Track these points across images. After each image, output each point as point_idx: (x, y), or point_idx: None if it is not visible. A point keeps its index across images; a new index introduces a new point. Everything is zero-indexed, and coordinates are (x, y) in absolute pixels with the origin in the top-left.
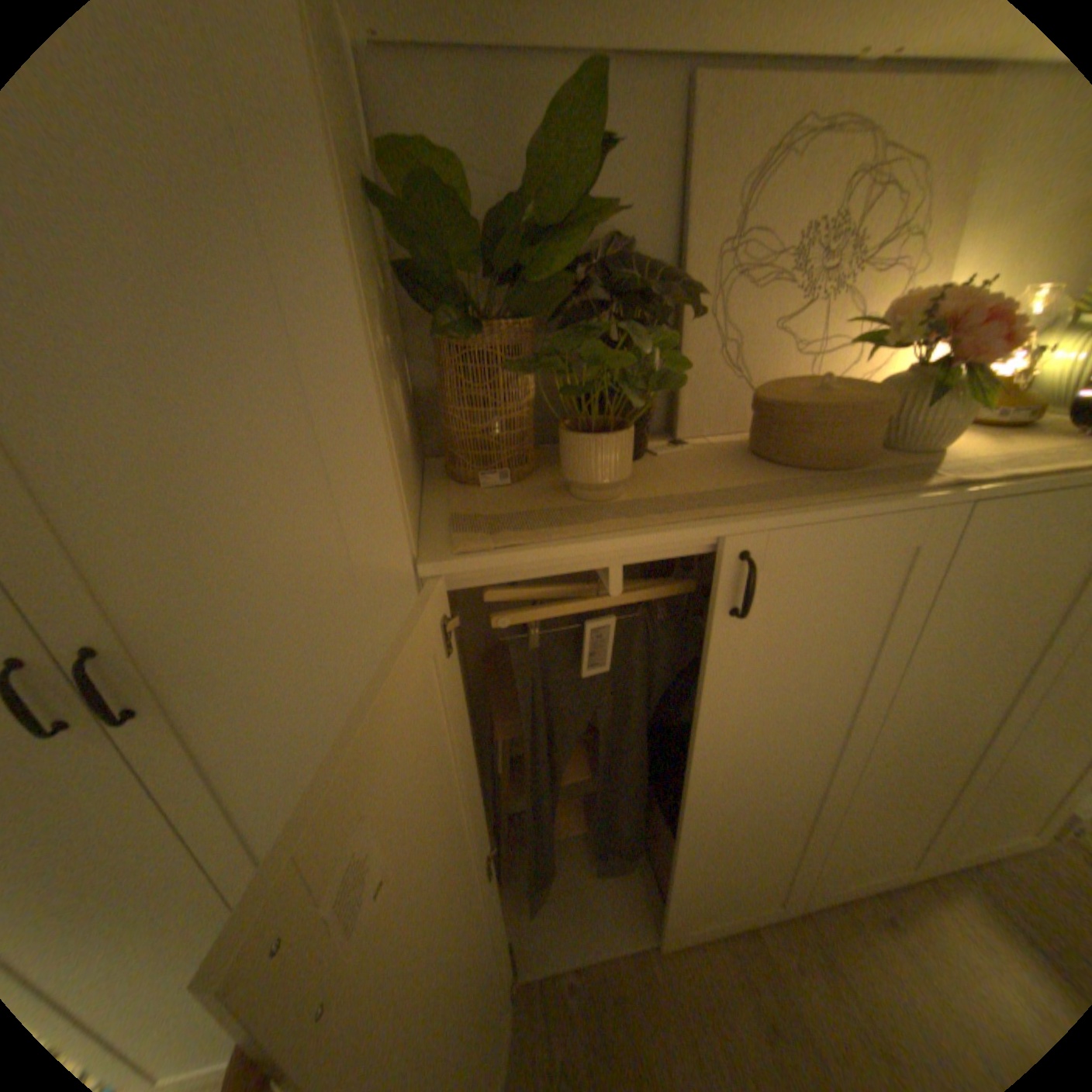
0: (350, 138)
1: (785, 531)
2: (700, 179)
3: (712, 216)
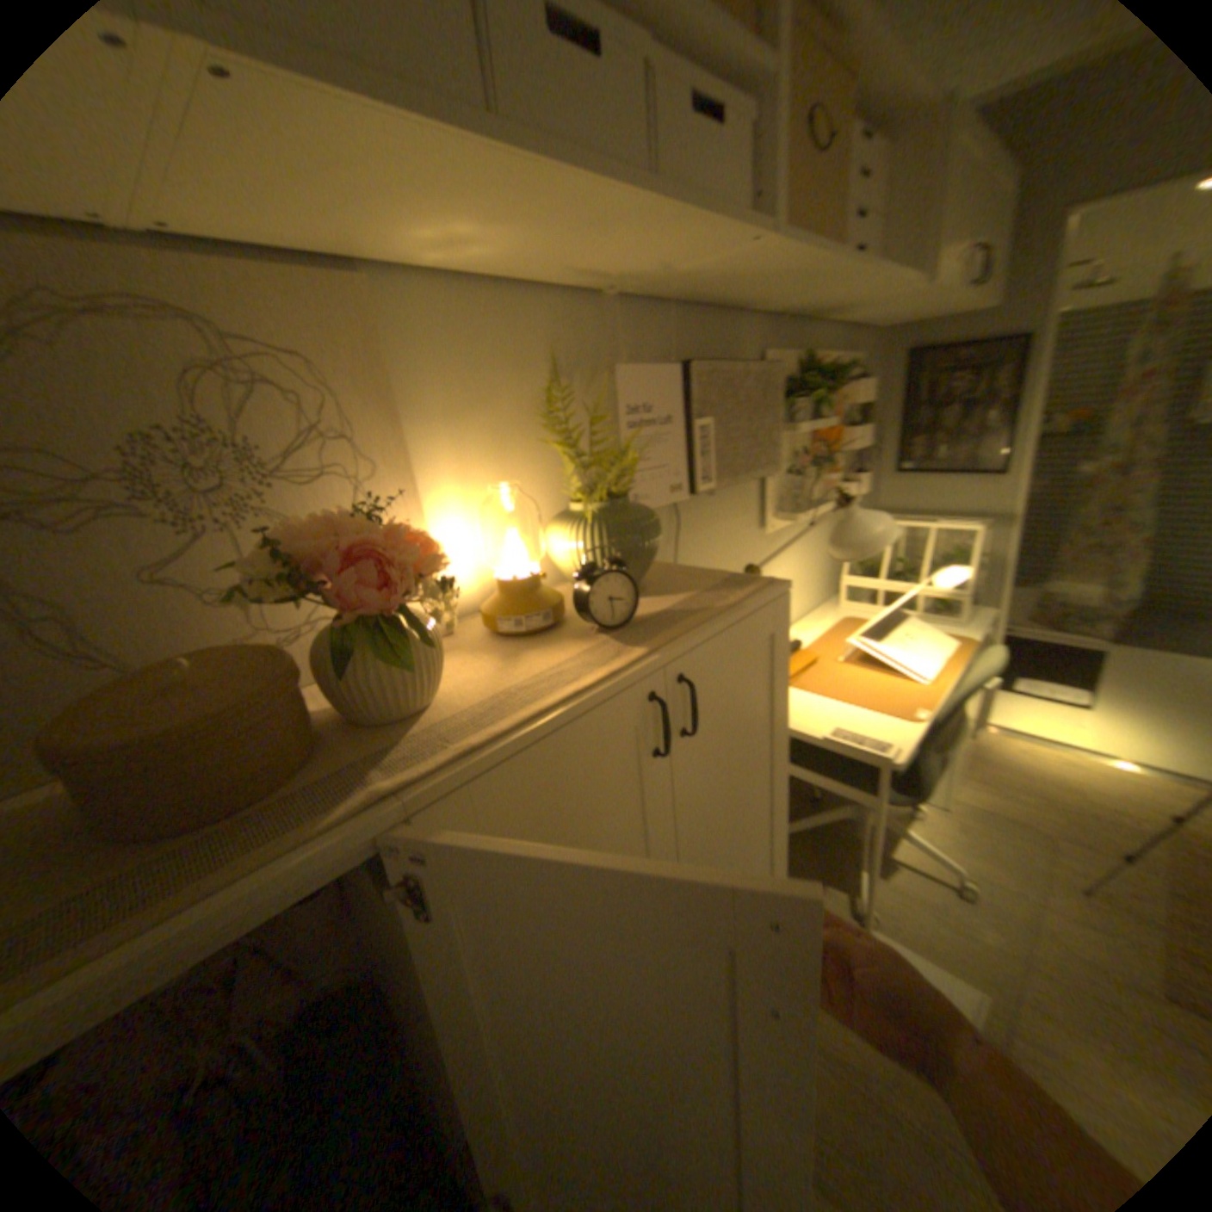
0: None
1: None
2: None
3: None
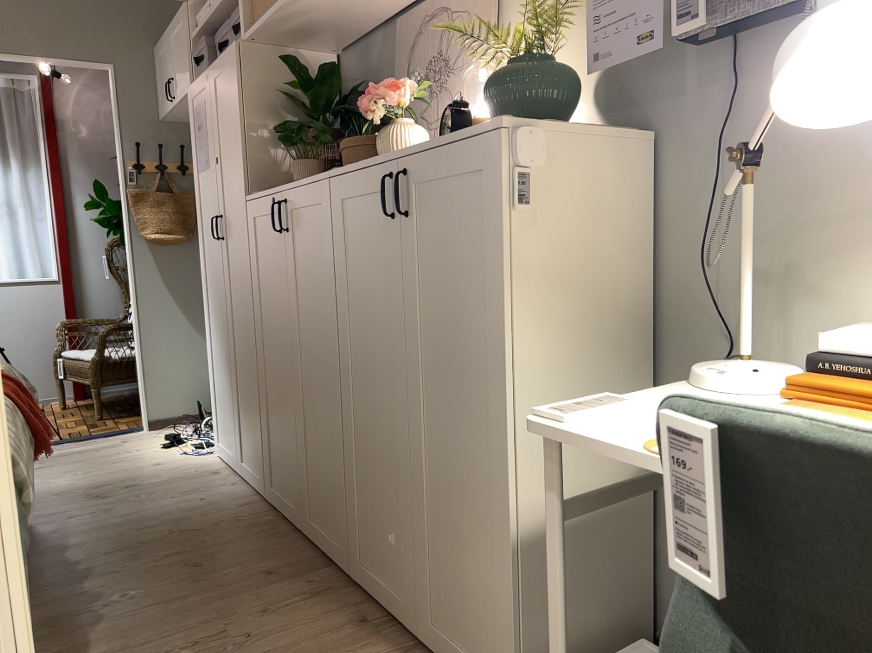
0: (277, 88)
1: (289, 191)
2: (397, 59)
3: (399, 73)
